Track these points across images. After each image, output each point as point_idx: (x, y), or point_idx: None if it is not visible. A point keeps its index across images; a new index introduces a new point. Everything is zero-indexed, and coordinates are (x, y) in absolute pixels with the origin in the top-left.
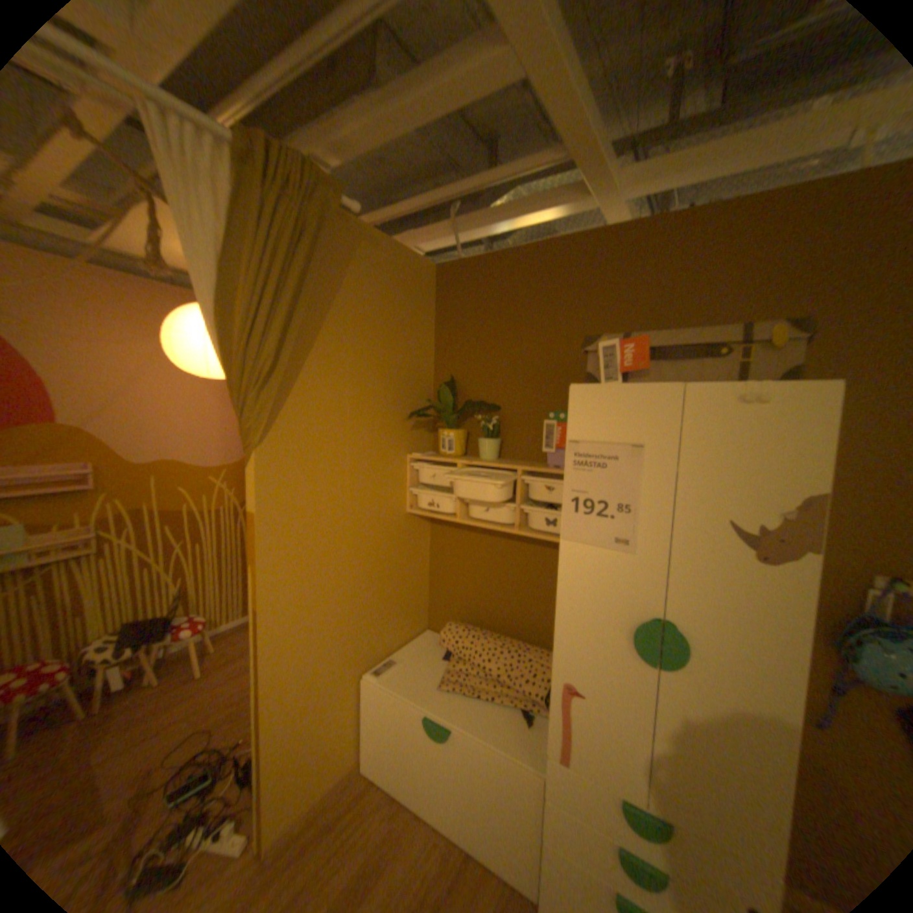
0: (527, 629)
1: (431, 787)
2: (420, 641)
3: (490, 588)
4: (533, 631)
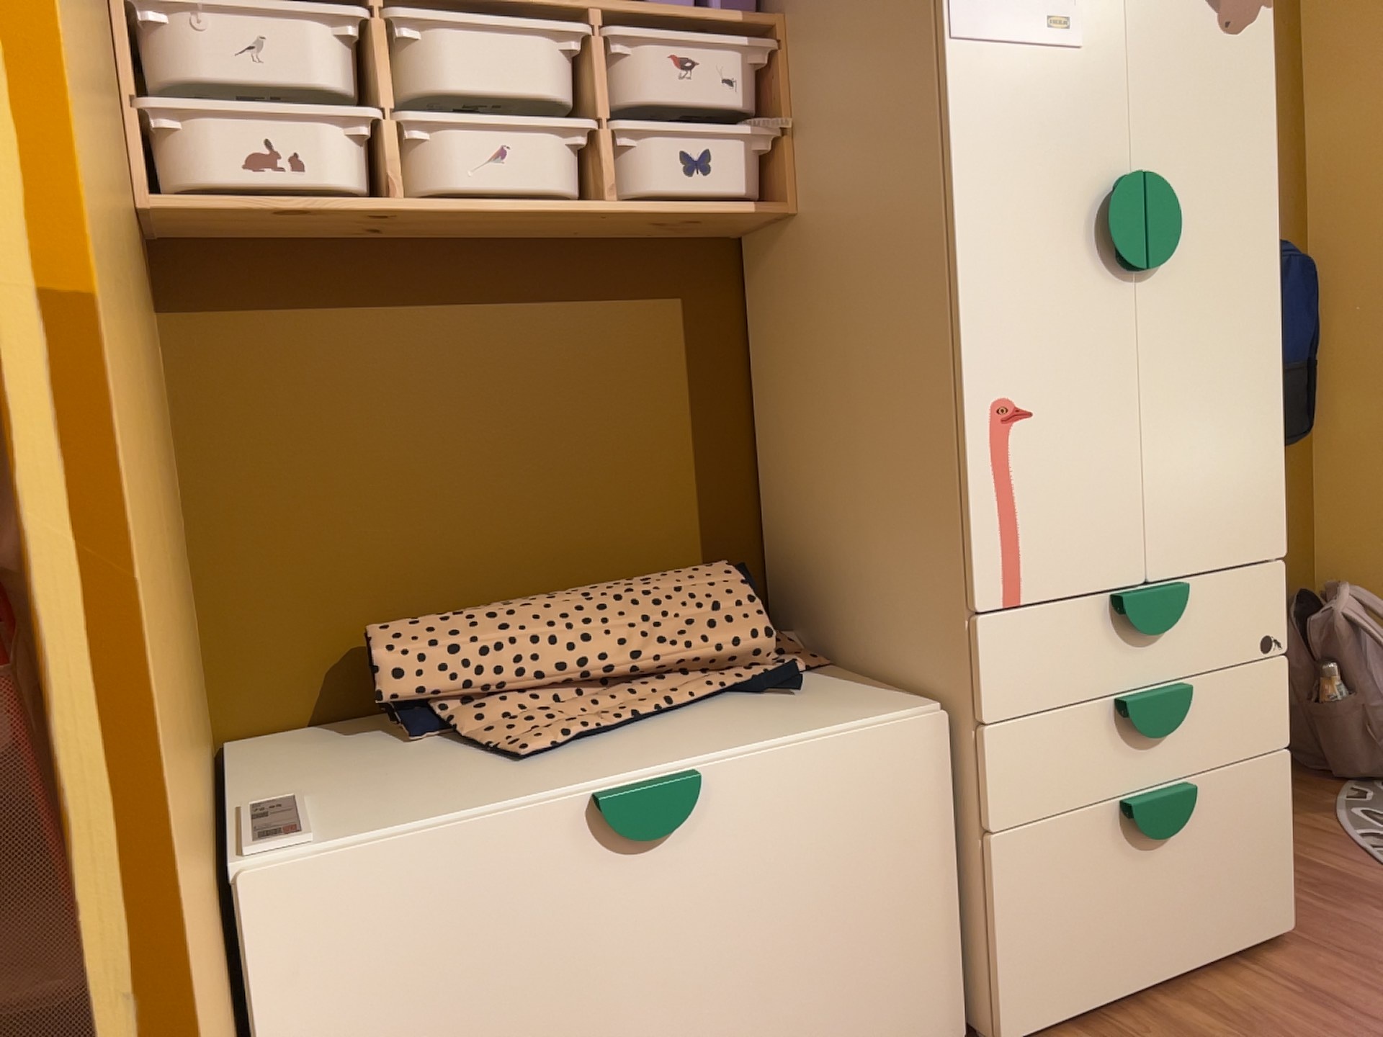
0: (596, 555)
1: (646, 1028)
2: (257, 759)
3: (459, 480)
4: (614, 552)
